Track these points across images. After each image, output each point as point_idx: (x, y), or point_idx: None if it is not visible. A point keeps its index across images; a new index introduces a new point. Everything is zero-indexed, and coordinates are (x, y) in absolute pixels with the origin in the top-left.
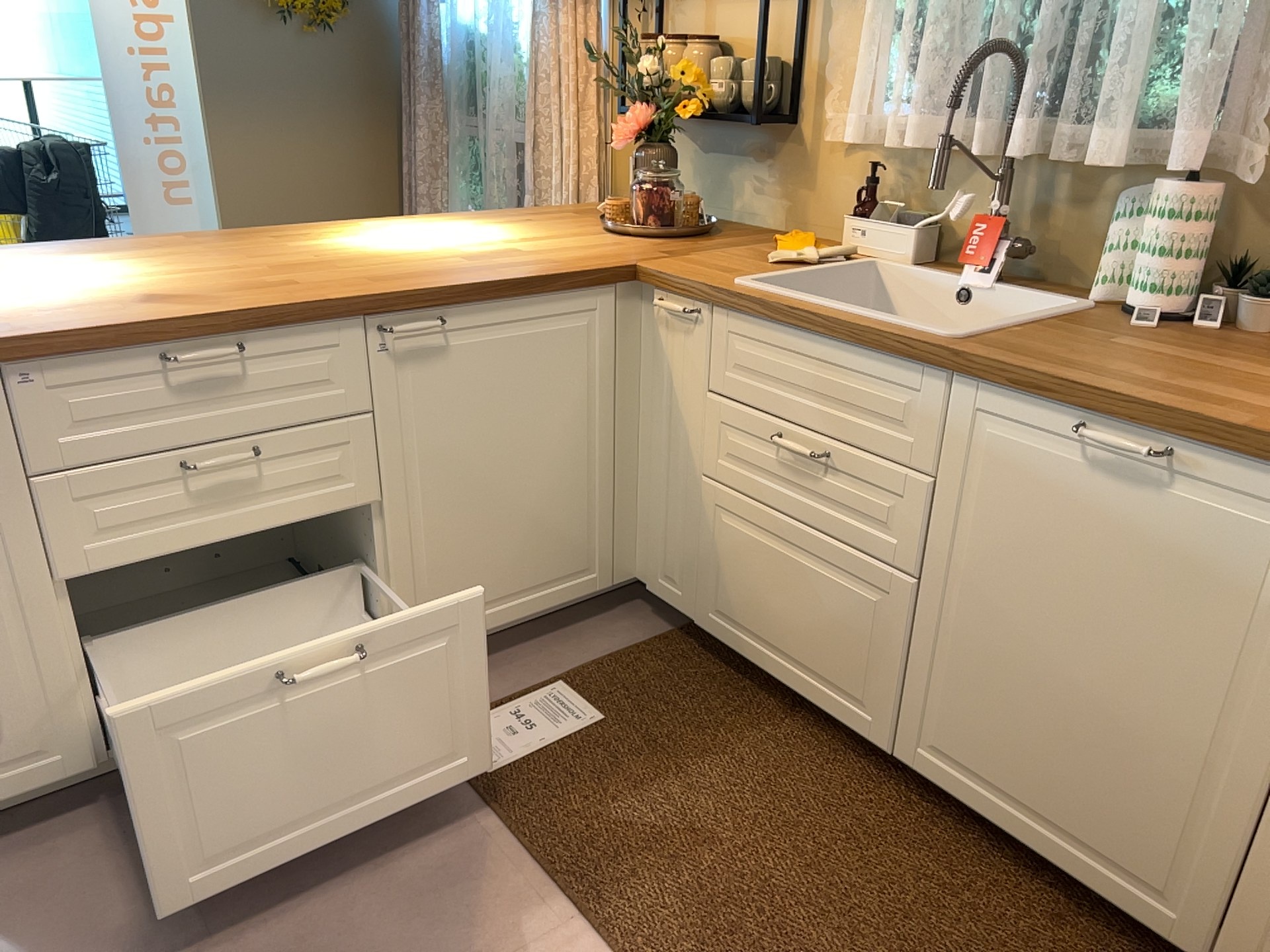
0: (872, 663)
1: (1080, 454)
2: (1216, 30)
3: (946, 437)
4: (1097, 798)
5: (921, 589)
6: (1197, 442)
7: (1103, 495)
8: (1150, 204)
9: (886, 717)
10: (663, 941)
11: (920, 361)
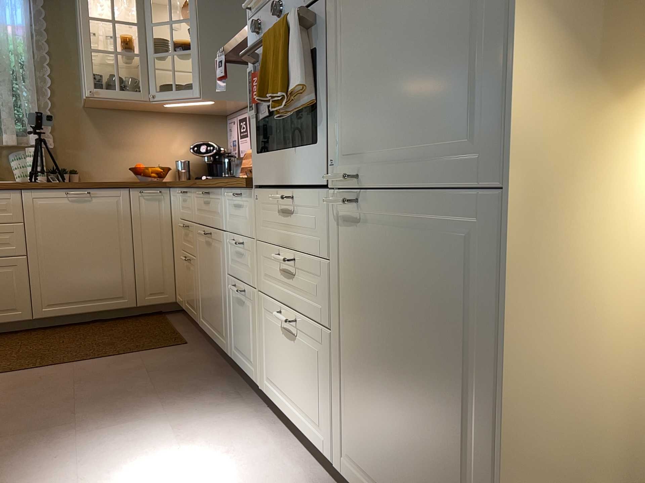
0: (15, 293)
1: (67, 200)
2: (31, 110)
3: (23, 209)
4: (100, 284)
5: (27, 259)
6: (94, 187)
7: (76, 207)
8: (23, 155)
9: (26, 308)
10: (30, 364)
11: (10, 189)
